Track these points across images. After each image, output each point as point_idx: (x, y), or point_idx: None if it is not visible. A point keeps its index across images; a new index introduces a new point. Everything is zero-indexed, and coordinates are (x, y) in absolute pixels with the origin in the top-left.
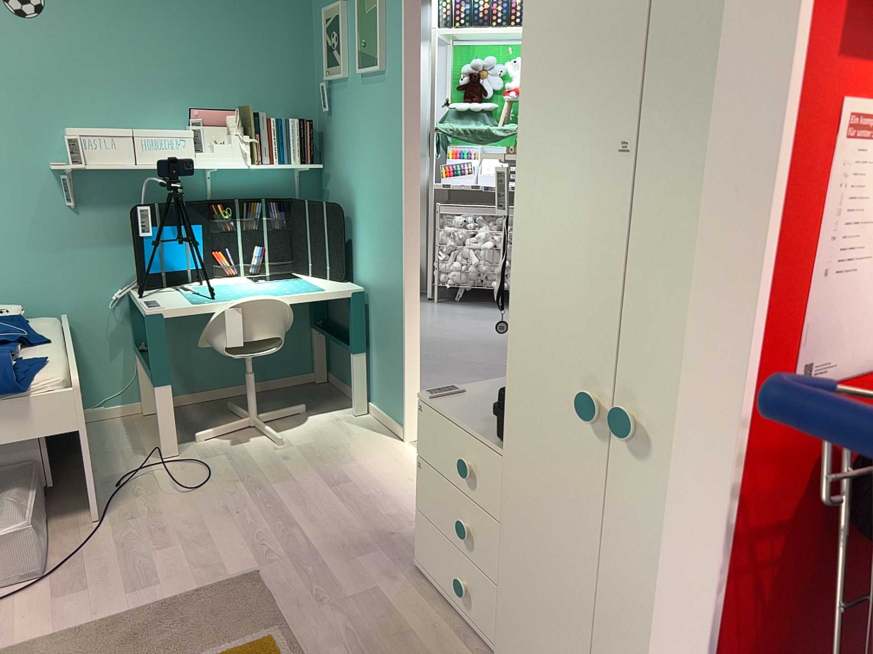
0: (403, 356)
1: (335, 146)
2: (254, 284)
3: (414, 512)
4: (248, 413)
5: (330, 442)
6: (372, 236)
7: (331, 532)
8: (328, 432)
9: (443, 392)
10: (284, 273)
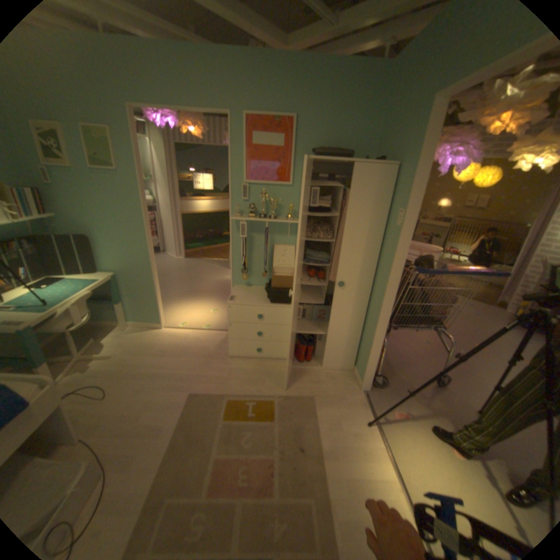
0: (154, 296)
1: (60, 203)
2: (43, 290)
3: (204, 345)
4: (68, 357)
5: (132, 345)
6: (116, 248)
7: (190, 367)
8: (122, 342)
9: (233, 299)
10: (42, 279)
